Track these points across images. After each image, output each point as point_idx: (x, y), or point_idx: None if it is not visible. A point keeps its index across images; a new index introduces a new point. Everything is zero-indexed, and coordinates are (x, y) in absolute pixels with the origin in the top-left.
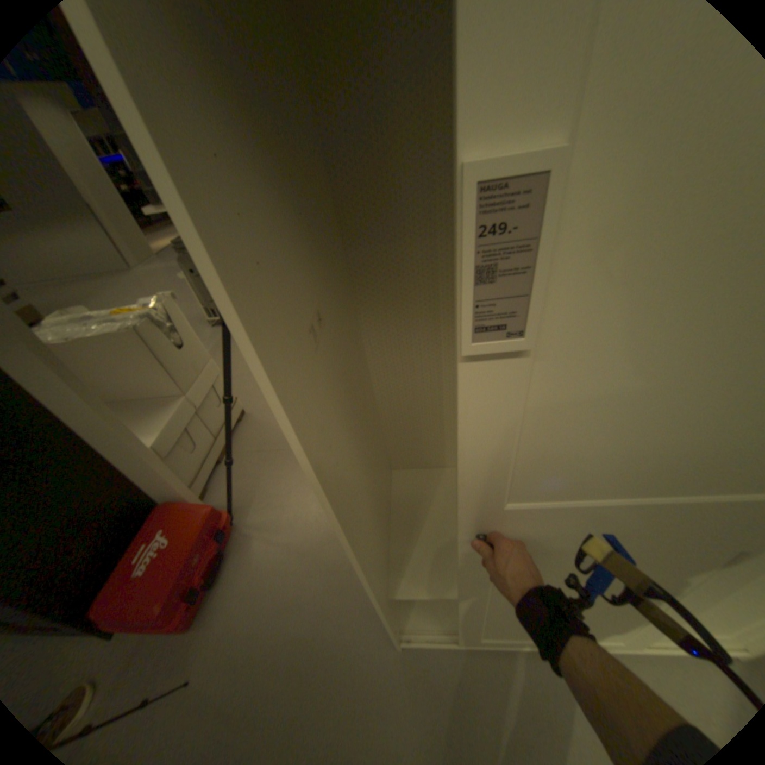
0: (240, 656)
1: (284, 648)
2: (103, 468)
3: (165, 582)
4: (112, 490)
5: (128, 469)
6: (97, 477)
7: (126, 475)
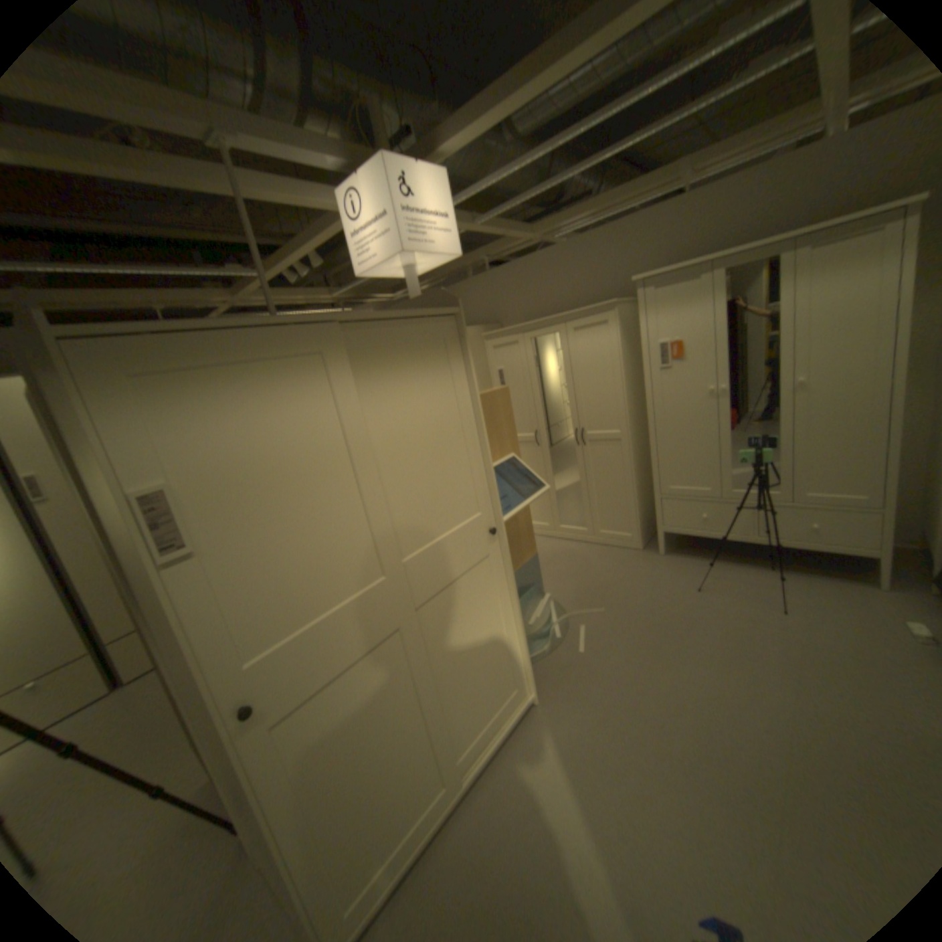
0: None
1: None
2: None
3: None
4: None
5: None
6: None
7: None
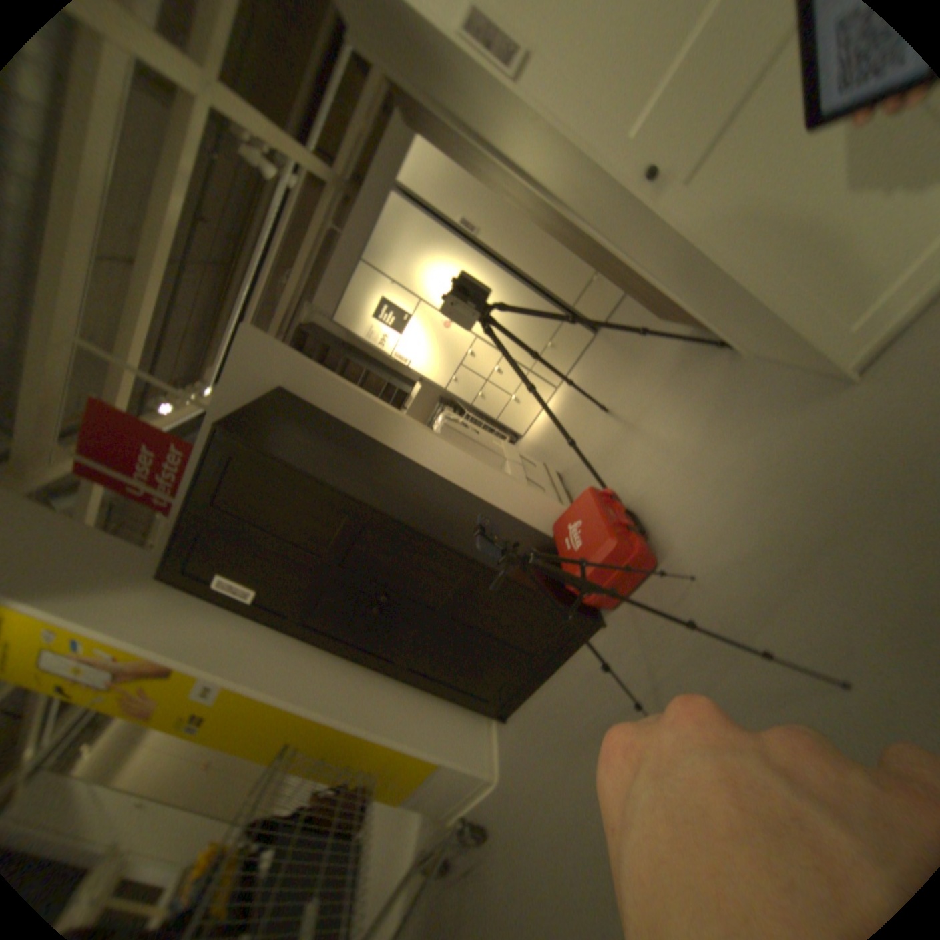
0: (723, 526)
1: (754, 487)
2: (500, 510)
3: (606, 526)
4: (517, 523)
5: (515, 501)
6: (501, 514)
7: (518, 512)
